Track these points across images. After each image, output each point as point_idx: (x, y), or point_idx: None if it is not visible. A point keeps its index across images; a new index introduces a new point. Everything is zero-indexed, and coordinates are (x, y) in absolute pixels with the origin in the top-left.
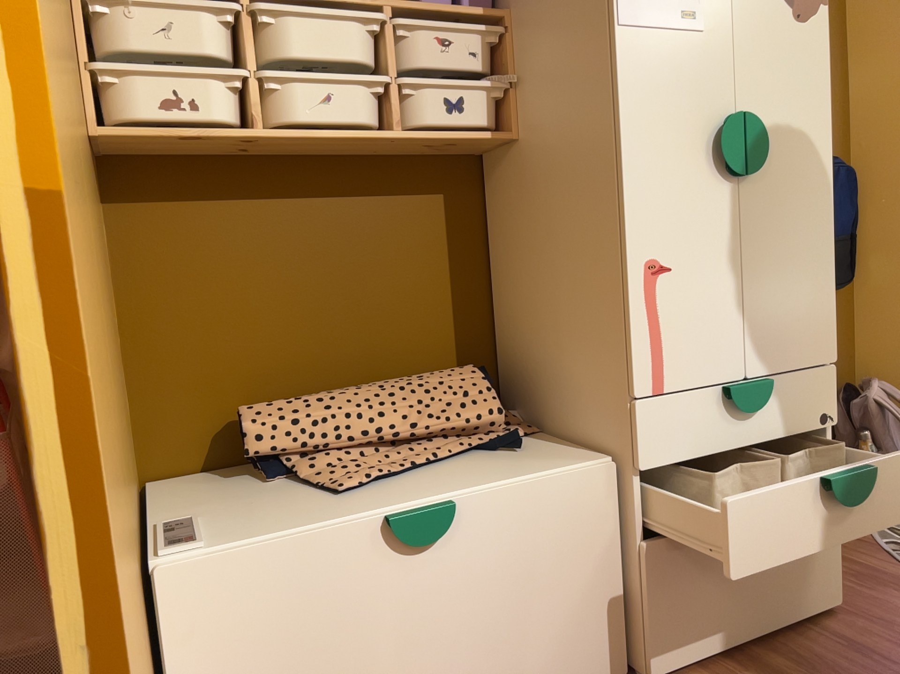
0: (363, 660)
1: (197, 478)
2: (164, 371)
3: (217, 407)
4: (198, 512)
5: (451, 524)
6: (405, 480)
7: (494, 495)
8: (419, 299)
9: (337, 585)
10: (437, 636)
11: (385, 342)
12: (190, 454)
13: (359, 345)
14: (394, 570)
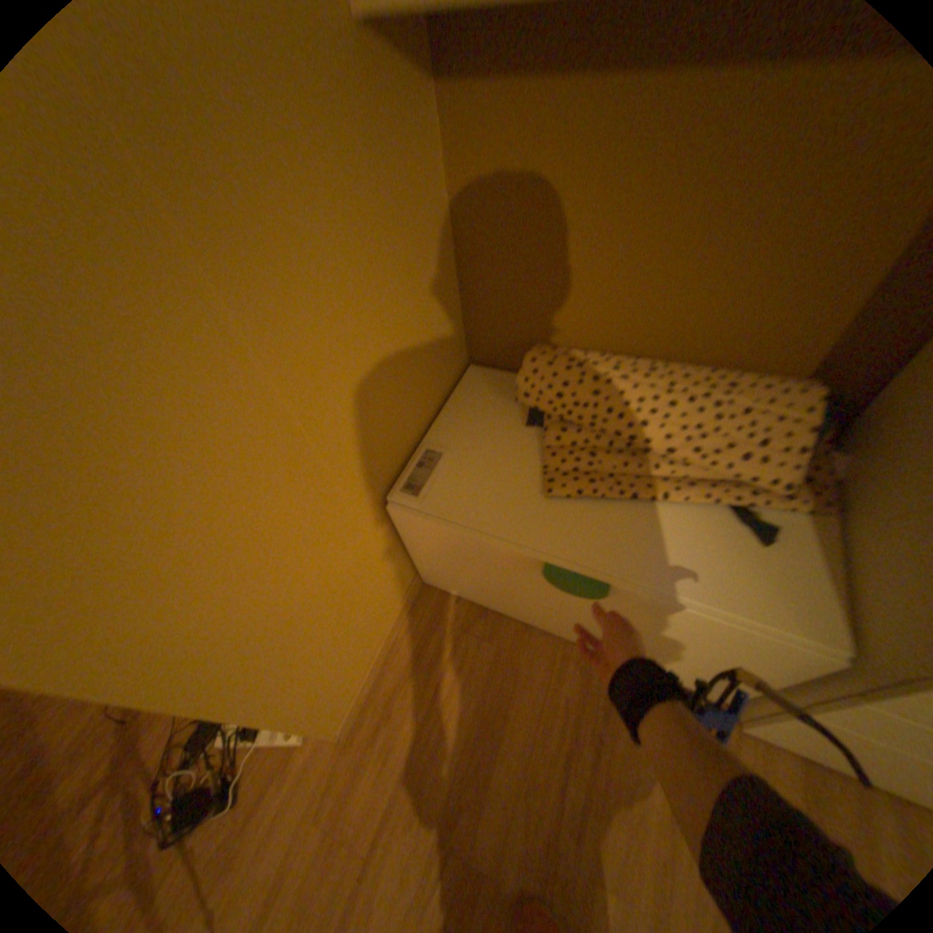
0: (515, 592)
1: (496, 380)
2: (485, 286)
3: (525, 327)
4: (456, 441)
5: (596, 595)
6: (611, 509)
7: (659, 599)
8: (811, 274)
9: (501, 564)
10: (570, 613)
11: (724, 316)
12: (500, 354)
13: (687, 311)
14: (545, 579)
